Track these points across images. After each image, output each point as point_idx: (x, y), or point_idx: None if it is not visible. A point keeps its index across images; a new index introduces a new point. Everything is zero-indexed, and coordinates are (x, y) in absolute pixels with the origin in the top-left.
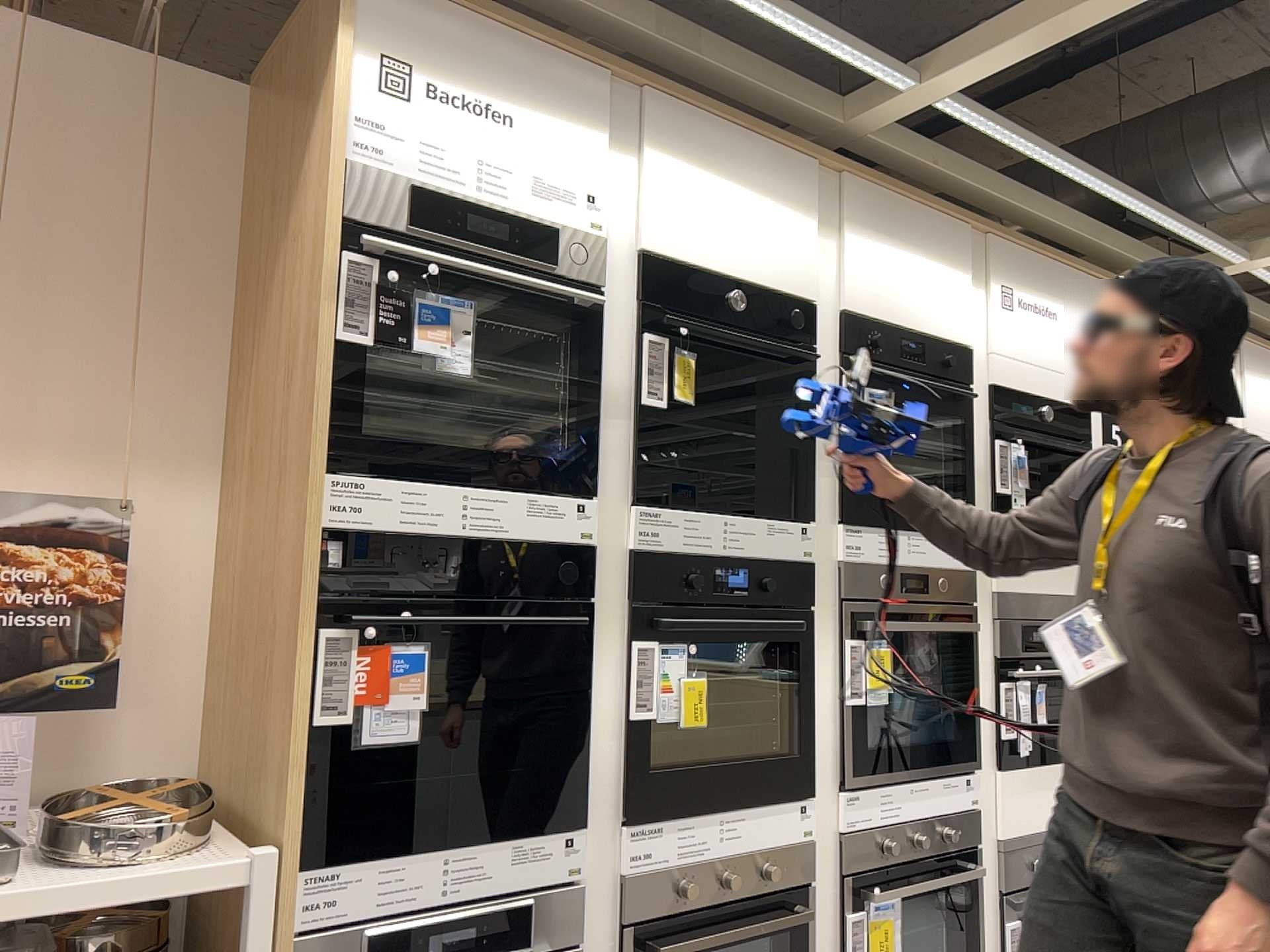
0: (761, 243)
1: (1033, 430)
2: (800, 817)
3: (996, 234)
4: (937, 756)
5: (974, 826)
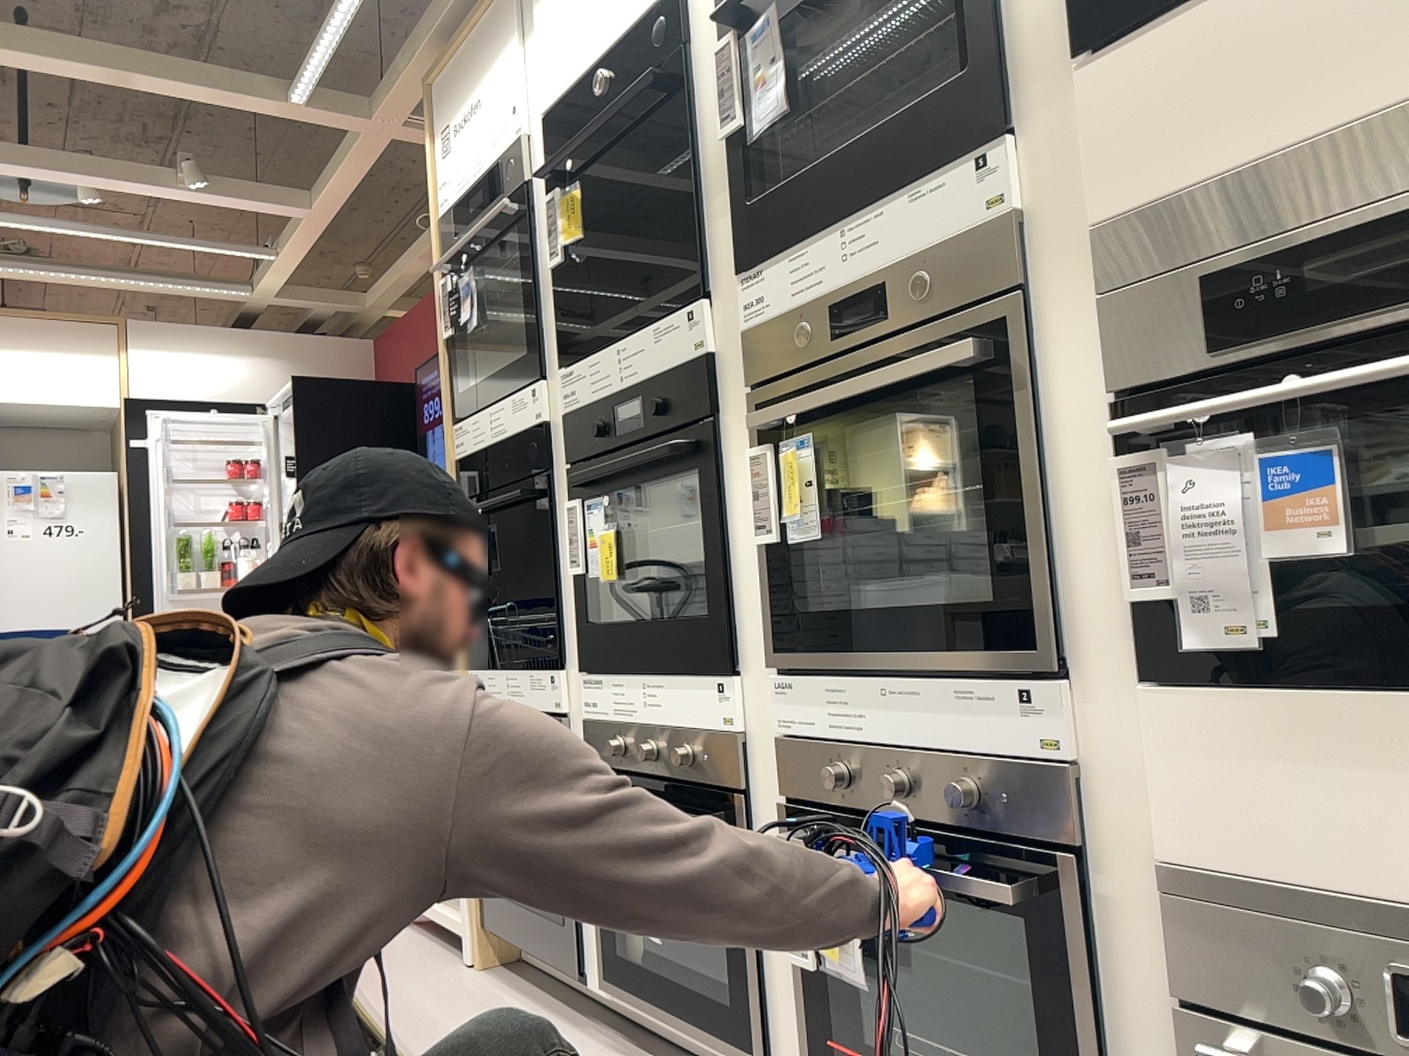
0: None
1: None
2: (719, 701)
3: None
4: (938, 635)
5: (1049, 803)
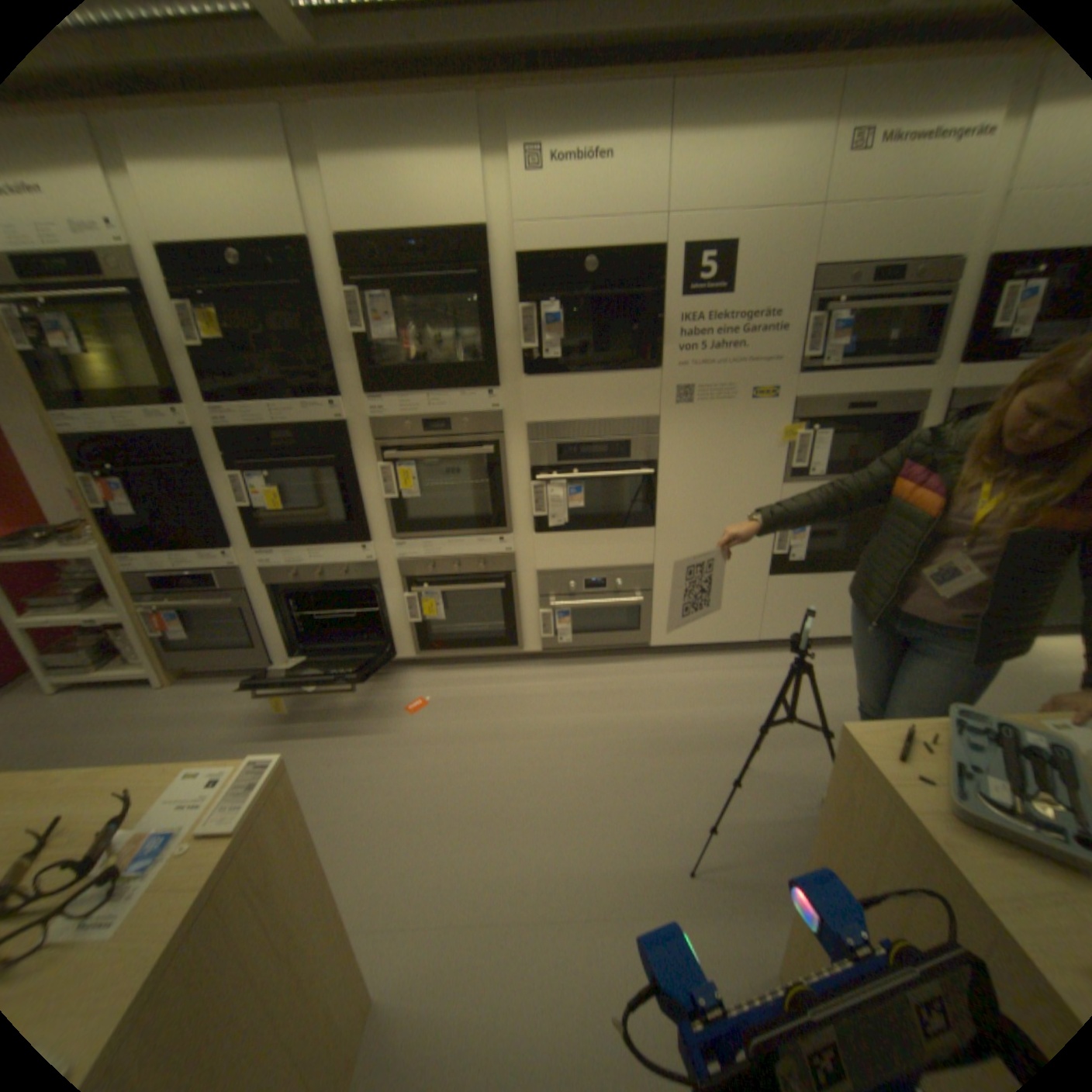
0: (239, 205)
1: (578, 284)
2: (362, 552)
3: (510, 86)
4: (470, 526)
5: (507, 563)
